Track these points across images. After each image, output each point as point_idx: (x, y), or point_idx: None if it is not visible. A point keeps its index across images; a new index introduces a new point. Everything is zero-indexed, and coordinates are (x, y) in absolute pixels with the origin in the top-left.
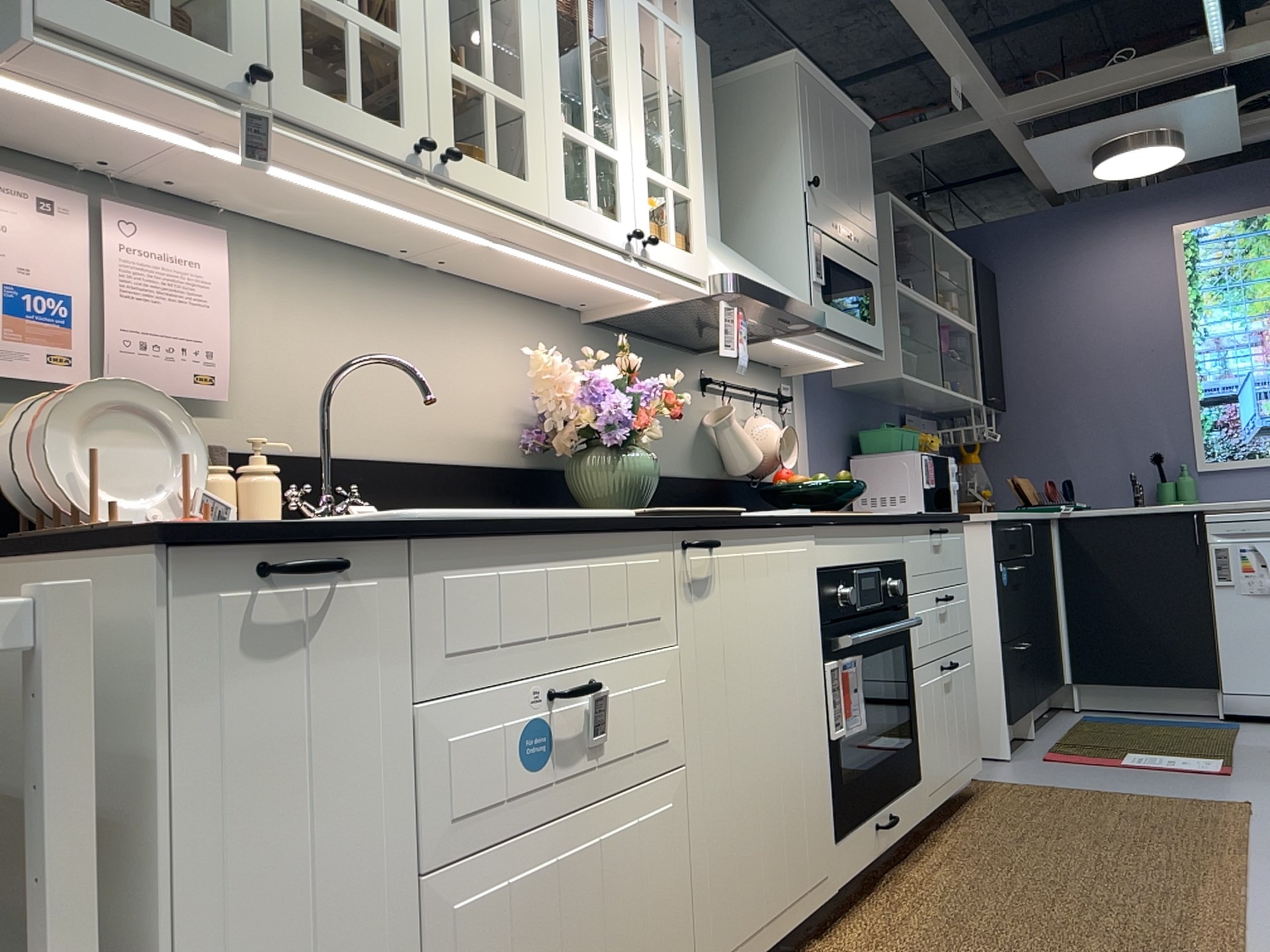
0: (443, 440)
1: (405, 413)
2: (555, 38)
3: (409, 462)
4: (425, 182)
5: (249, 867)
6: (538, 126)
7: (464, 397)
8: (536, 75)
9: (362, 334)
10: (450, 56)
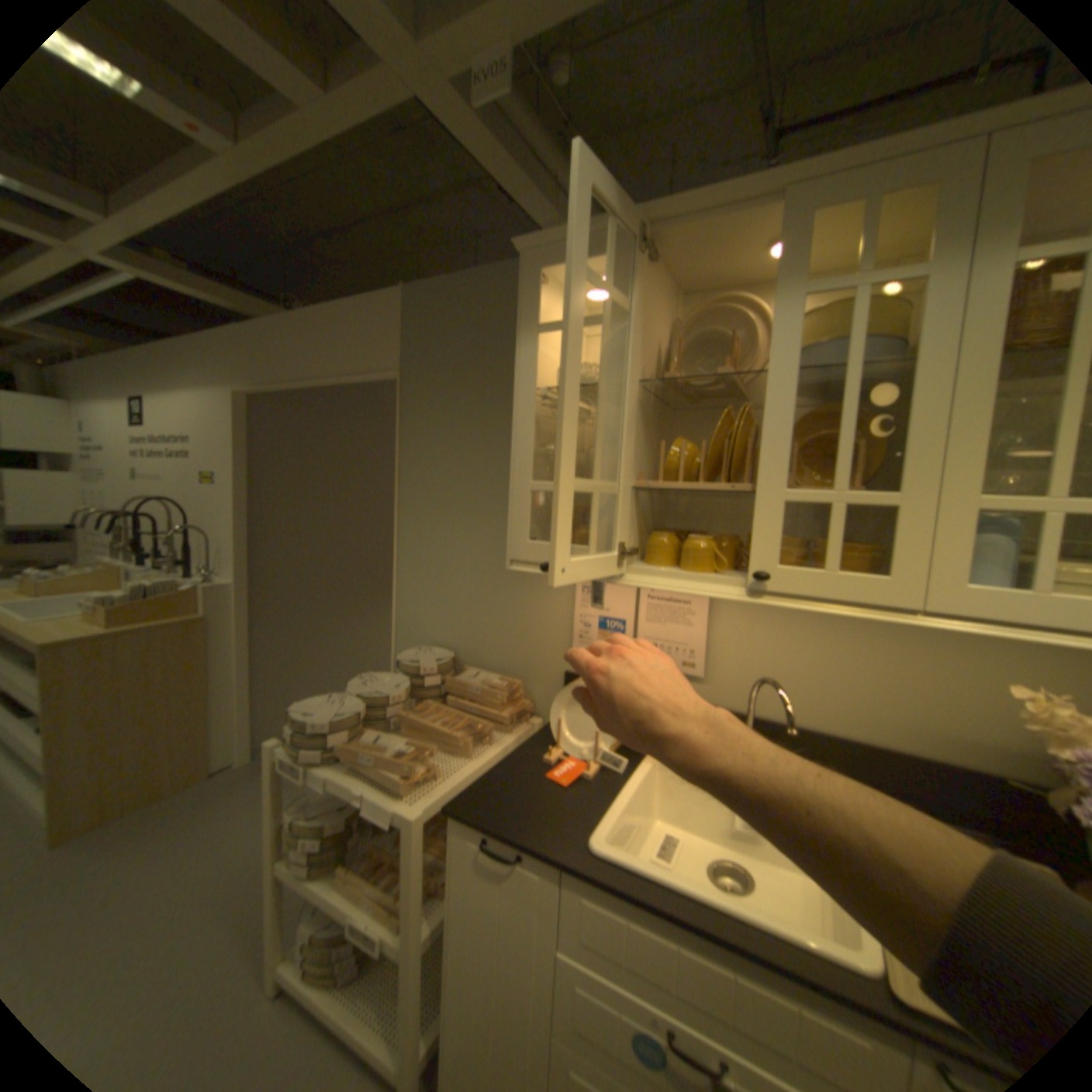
0: (916, 736)
1: (868, 706)
2: (988, 397)
3: (864, 745)
4: (744, 595)
5: (474, 955)
6: (925, 514)
7: (957, 704)
8: (932, 457)
9: (827, 642)
10: (787, 485)
